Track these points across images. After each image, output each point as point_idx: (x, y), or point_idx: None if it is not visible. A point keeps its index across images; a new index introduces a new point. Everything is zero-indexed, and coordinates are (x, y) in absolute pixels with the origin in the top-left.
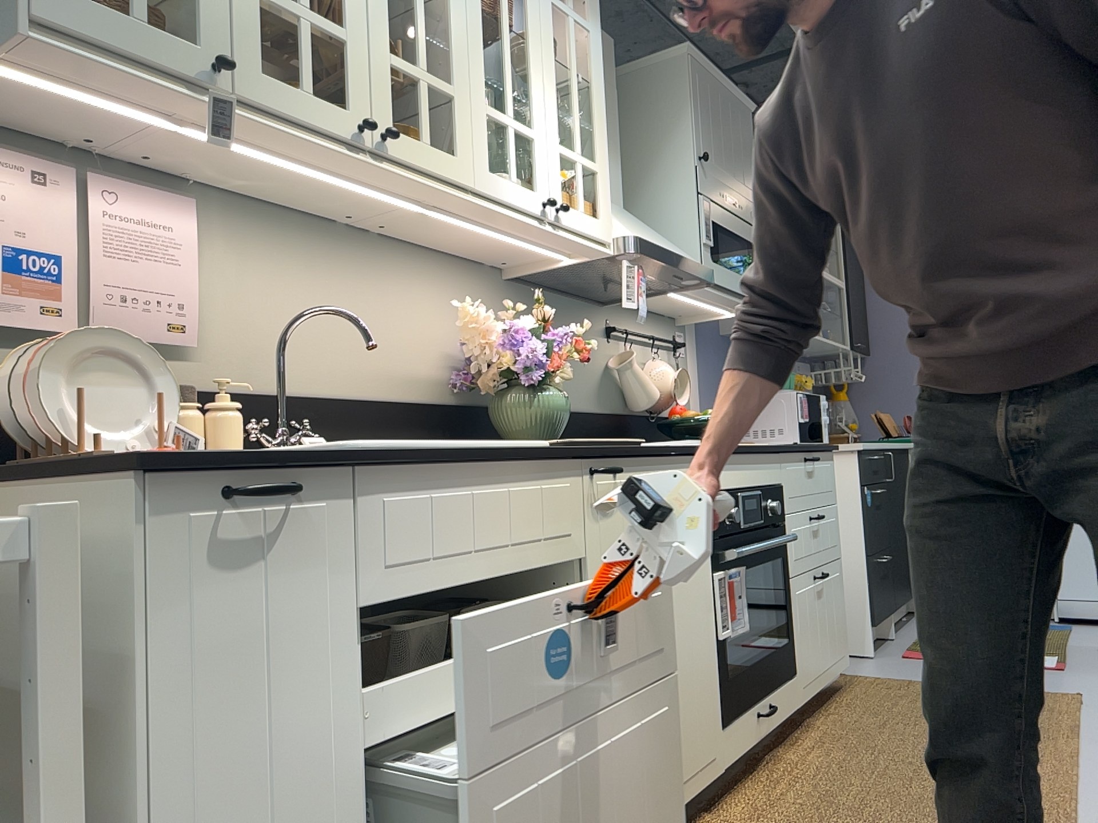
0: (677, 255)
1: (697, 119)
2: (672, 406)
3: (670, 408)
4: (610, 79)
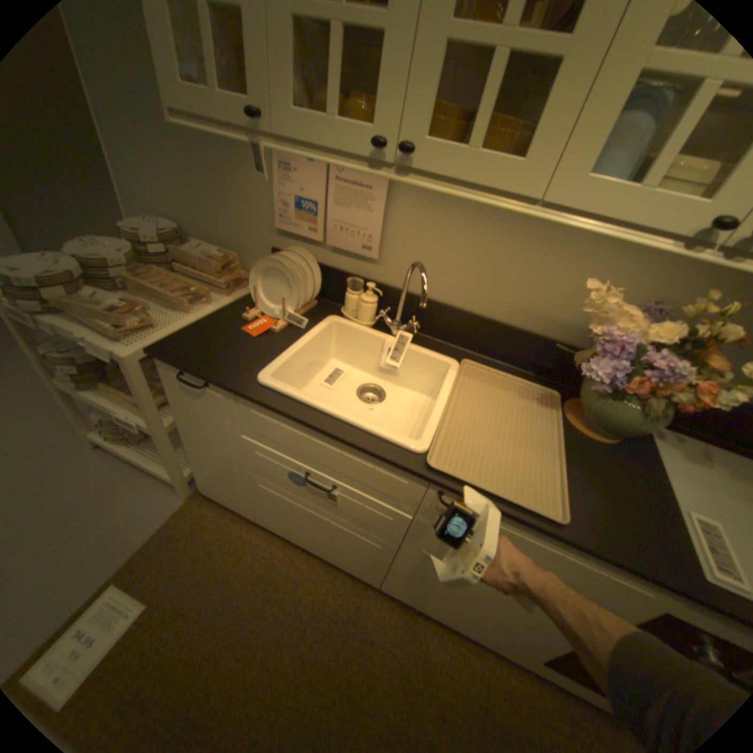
0: None
1: None
2: None
3: None
4: None
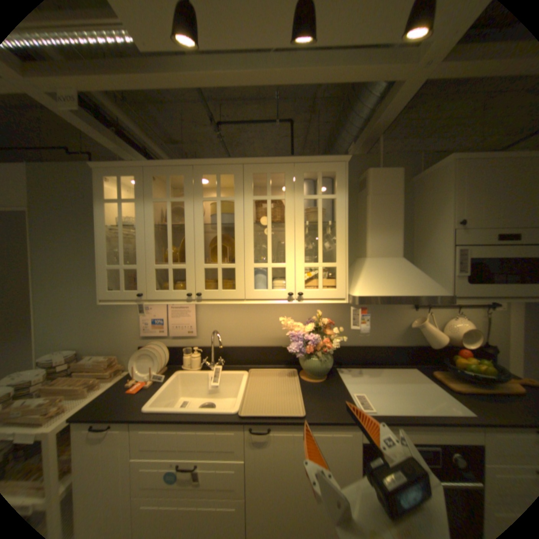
0: (402, 297)
1: (459, 198)
2: (467, 345)
3: (464, 346)
4: (394, 191)
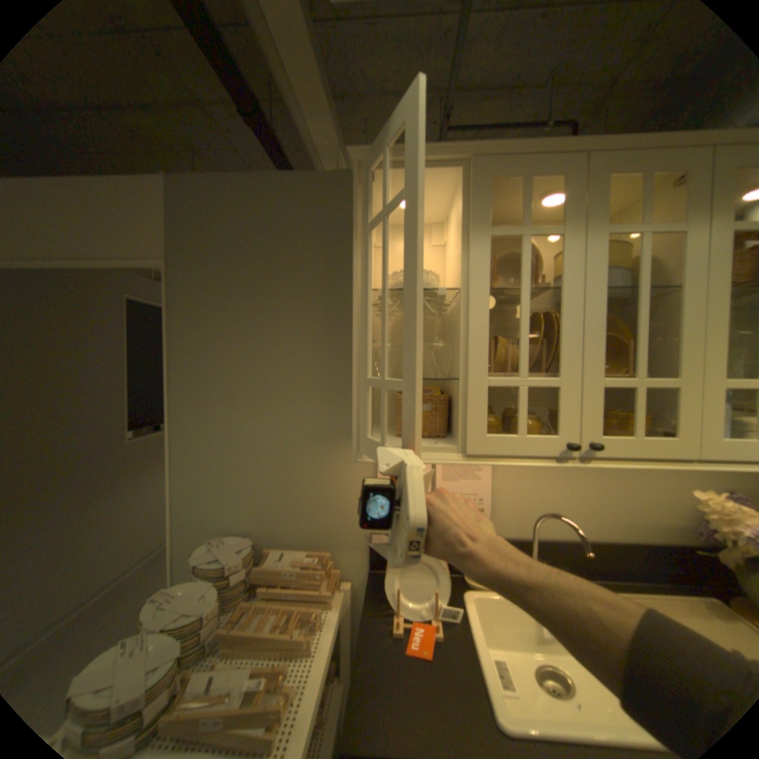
0: None
1: None
2: None
3: None
4: None
